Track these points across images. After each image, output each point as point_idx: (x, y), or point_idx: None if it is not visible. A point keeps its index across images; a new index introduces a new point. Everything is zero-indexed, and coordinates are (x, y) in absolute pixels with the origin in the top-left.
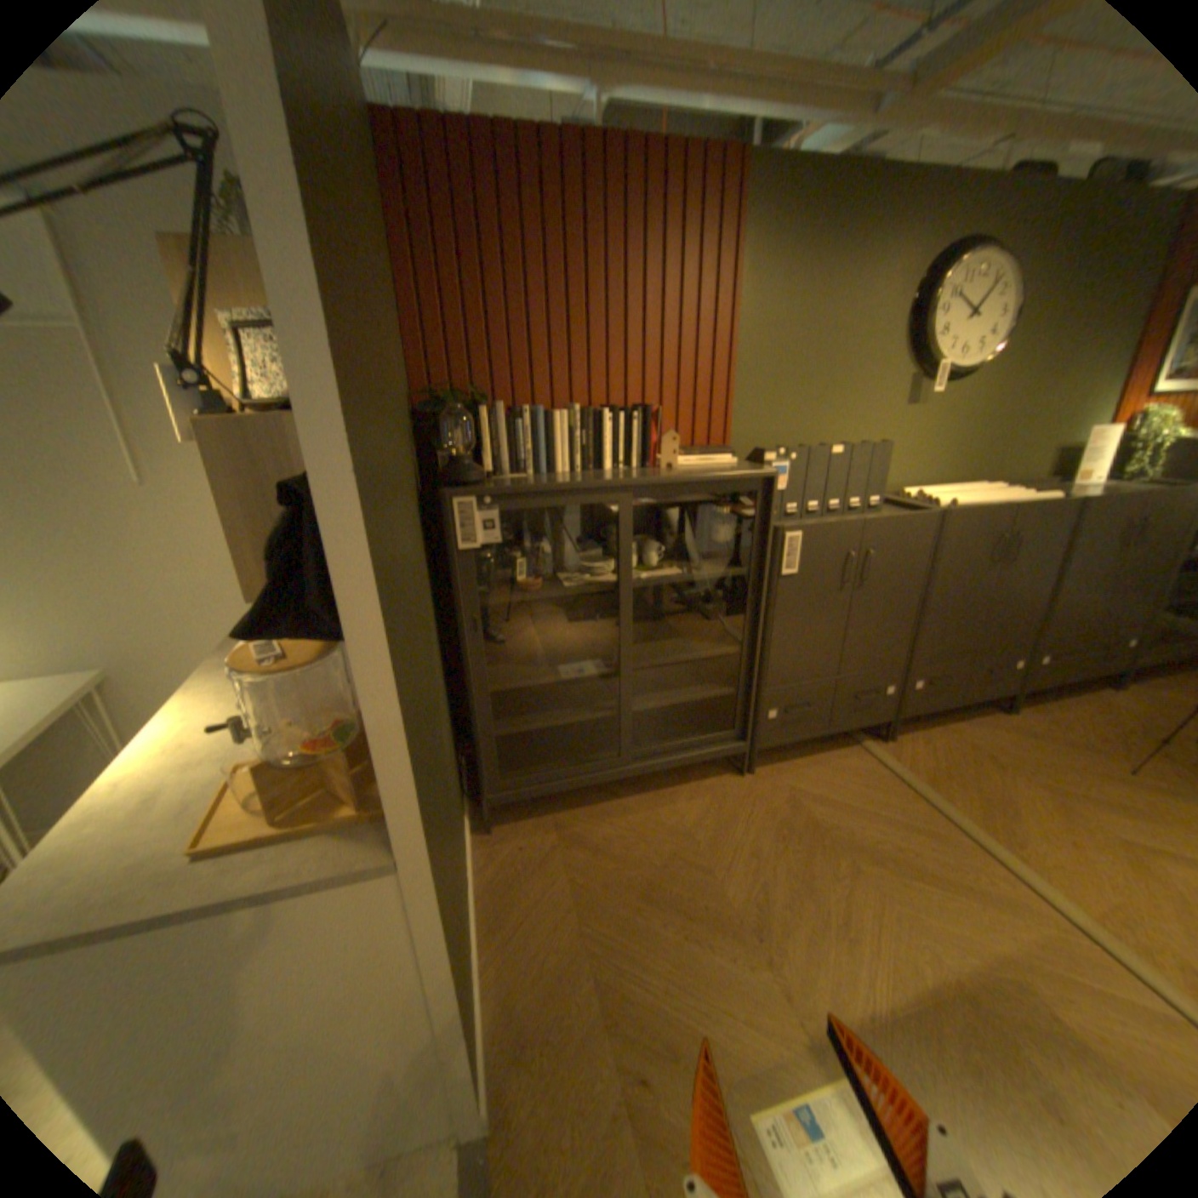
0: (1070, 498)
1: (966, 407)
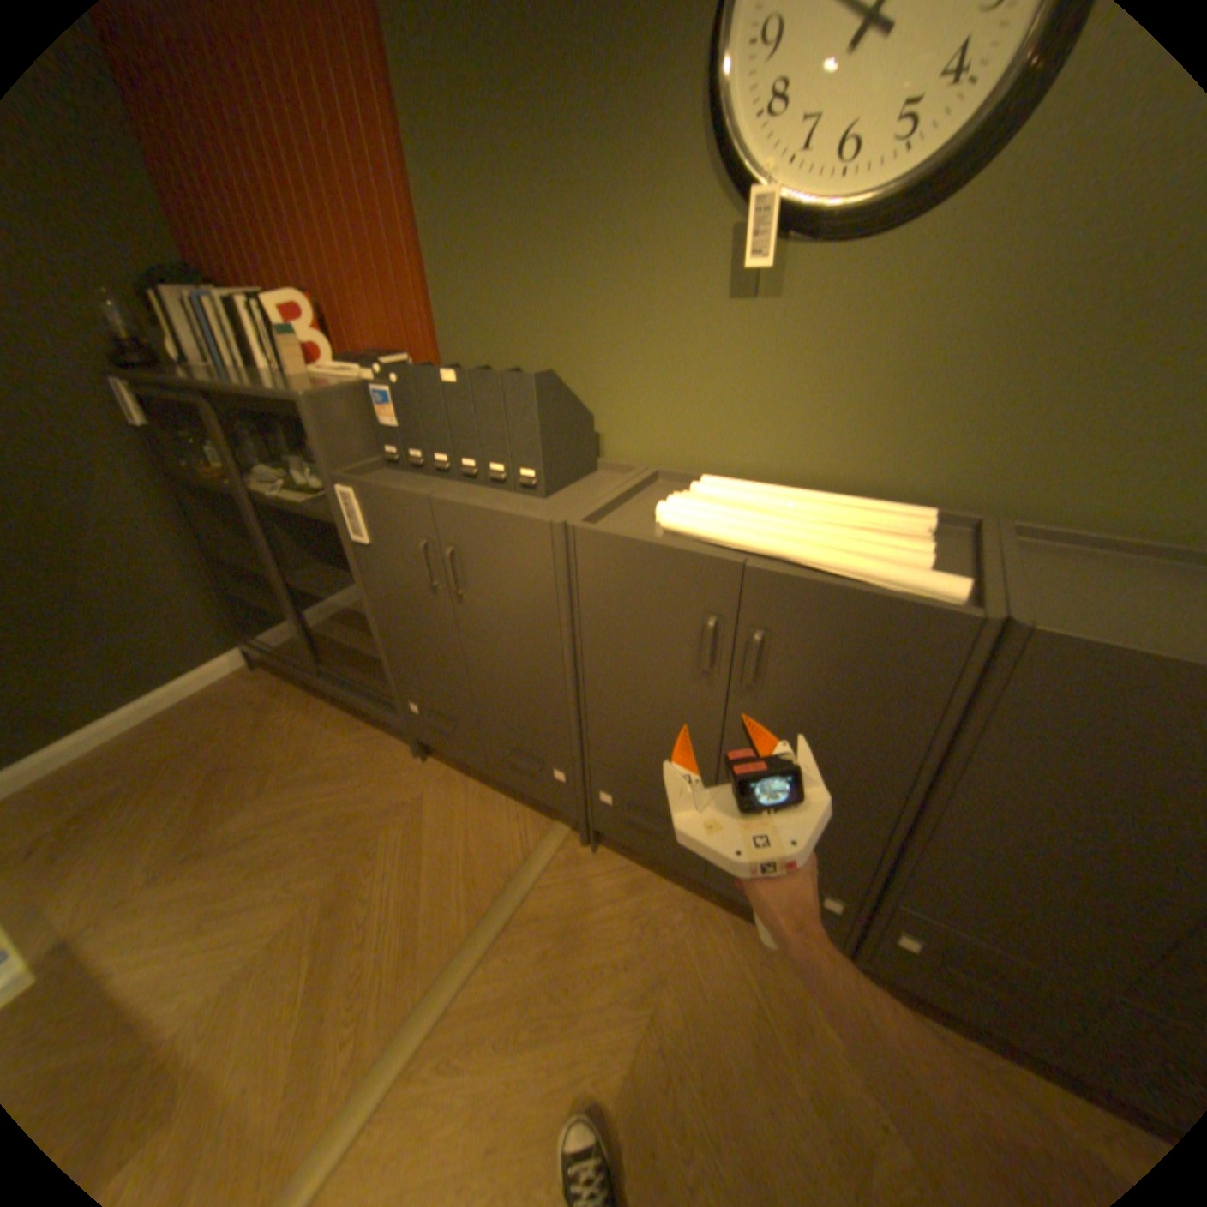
0: (956, 603)
1: (902, 307)
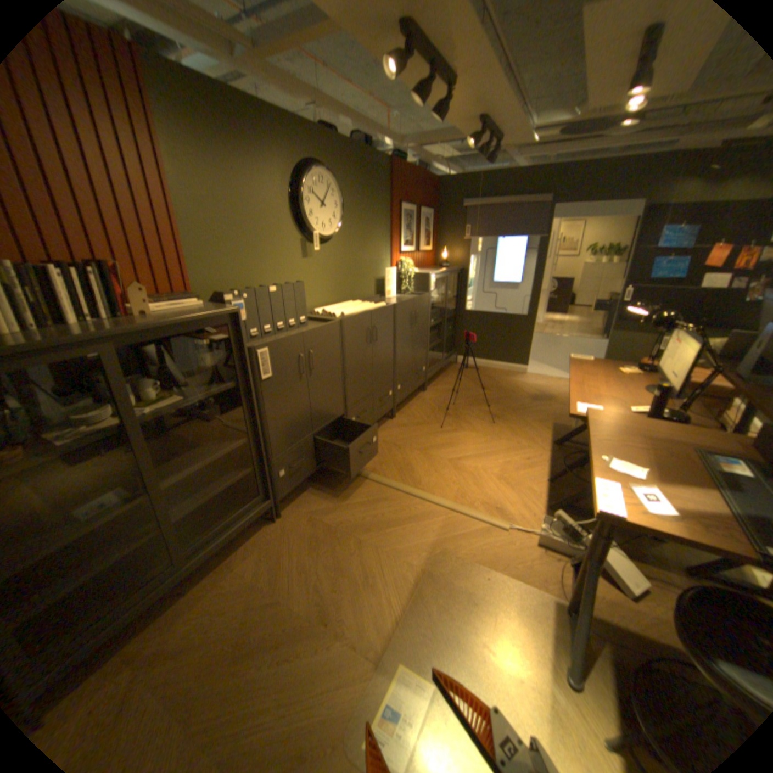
0: (388, 305)
1: (331, 259)
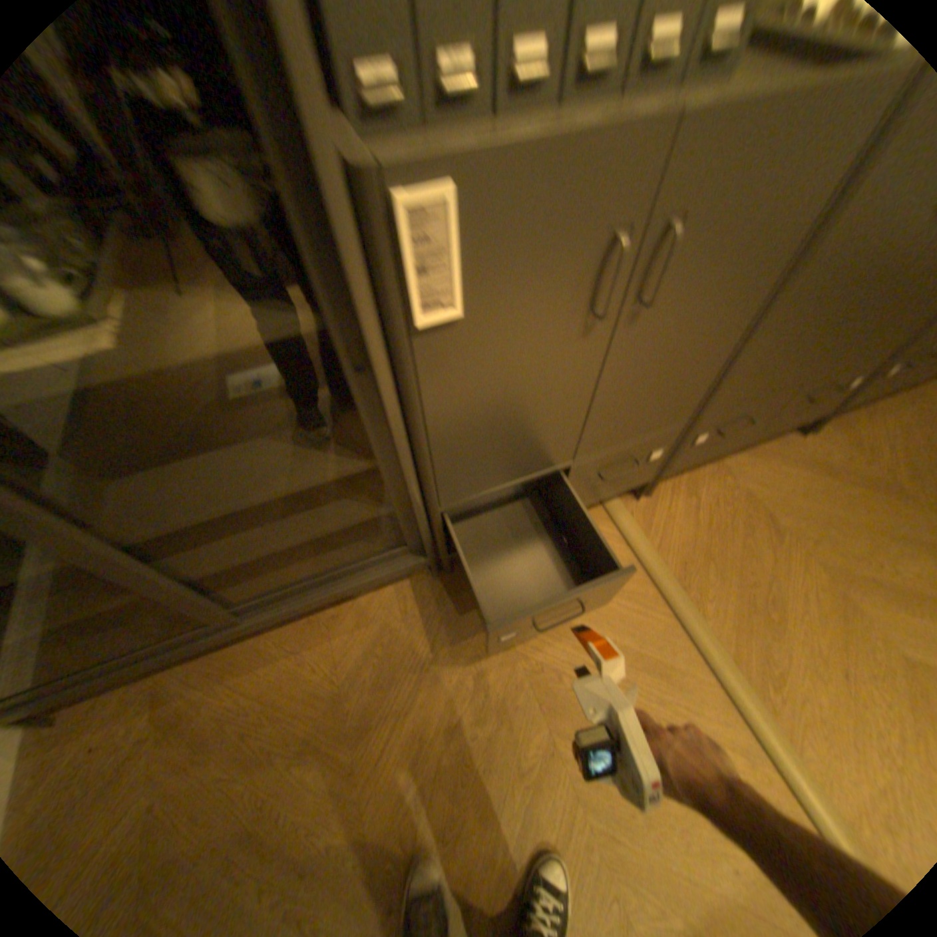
0: None
1: None
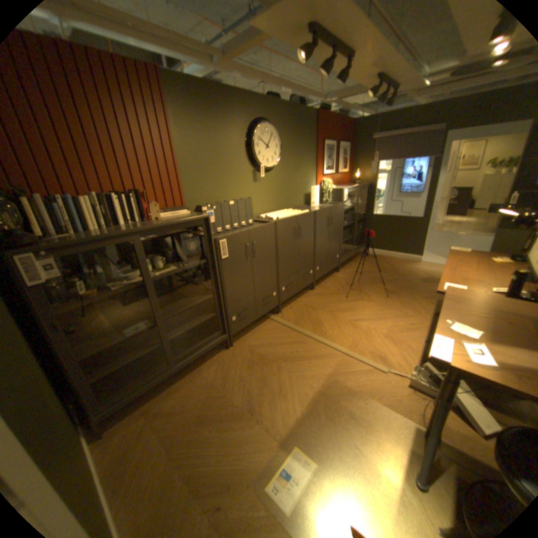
0: (310, 212)
1: (273, 182)
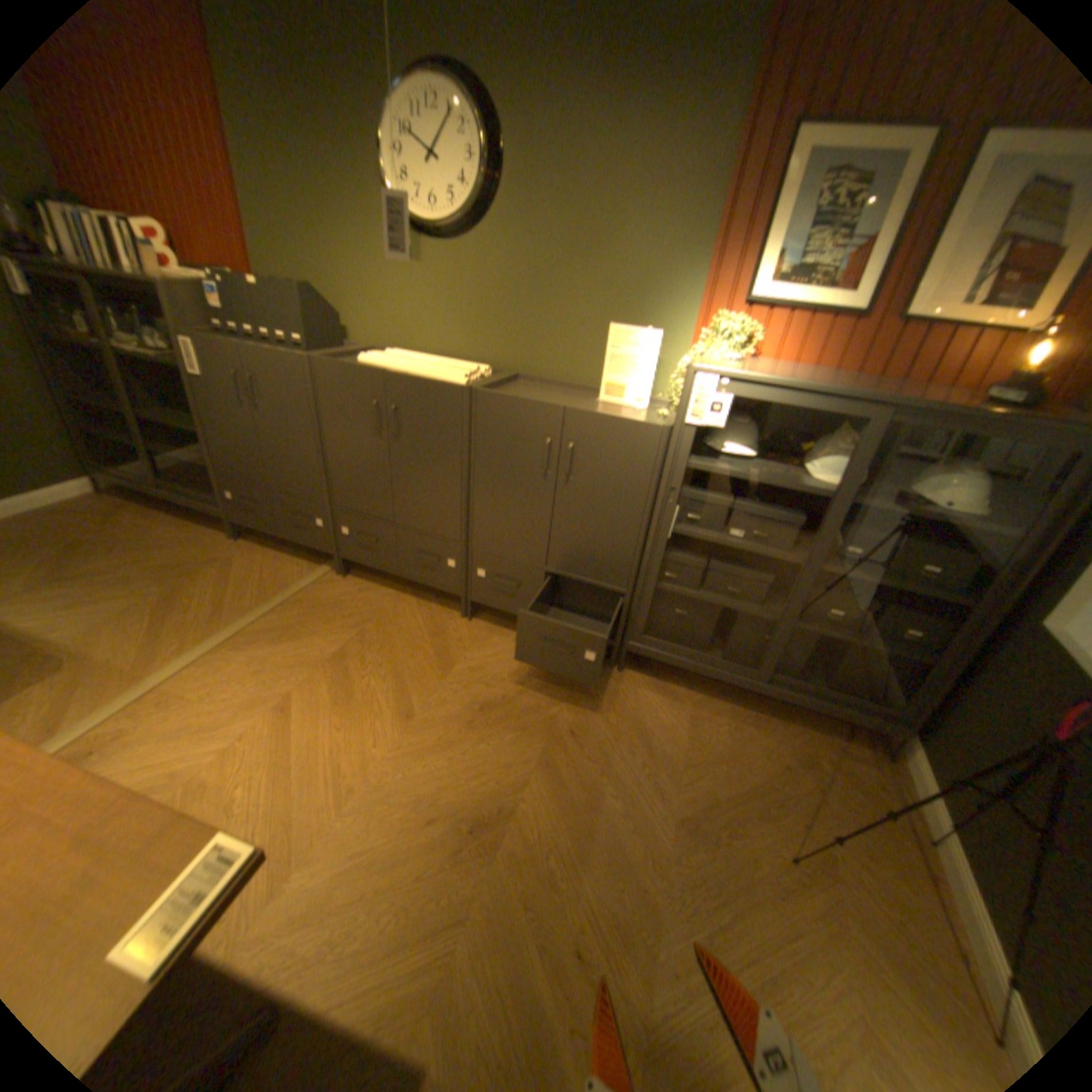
0: (457, 385)
1: (467, 273)
